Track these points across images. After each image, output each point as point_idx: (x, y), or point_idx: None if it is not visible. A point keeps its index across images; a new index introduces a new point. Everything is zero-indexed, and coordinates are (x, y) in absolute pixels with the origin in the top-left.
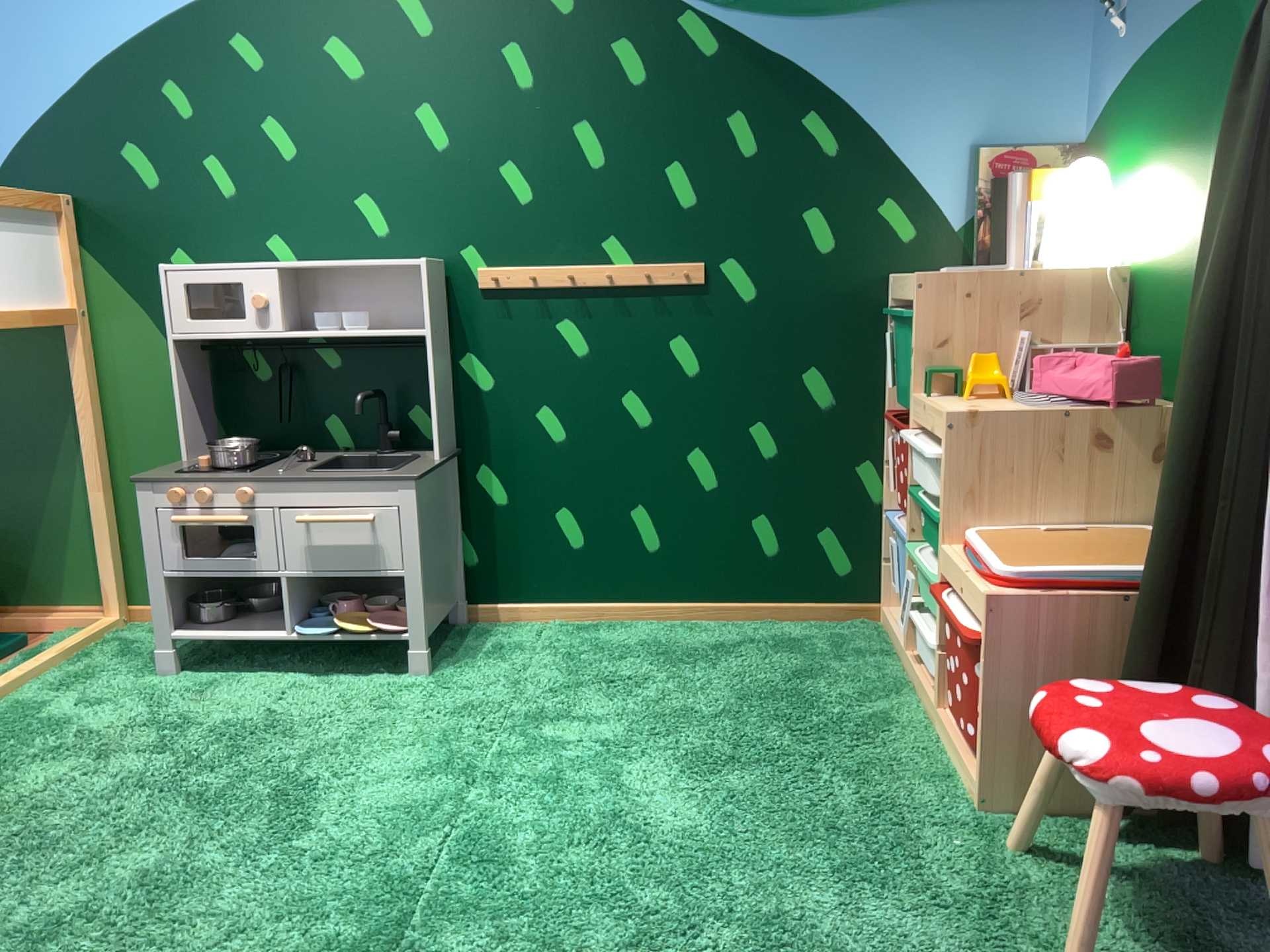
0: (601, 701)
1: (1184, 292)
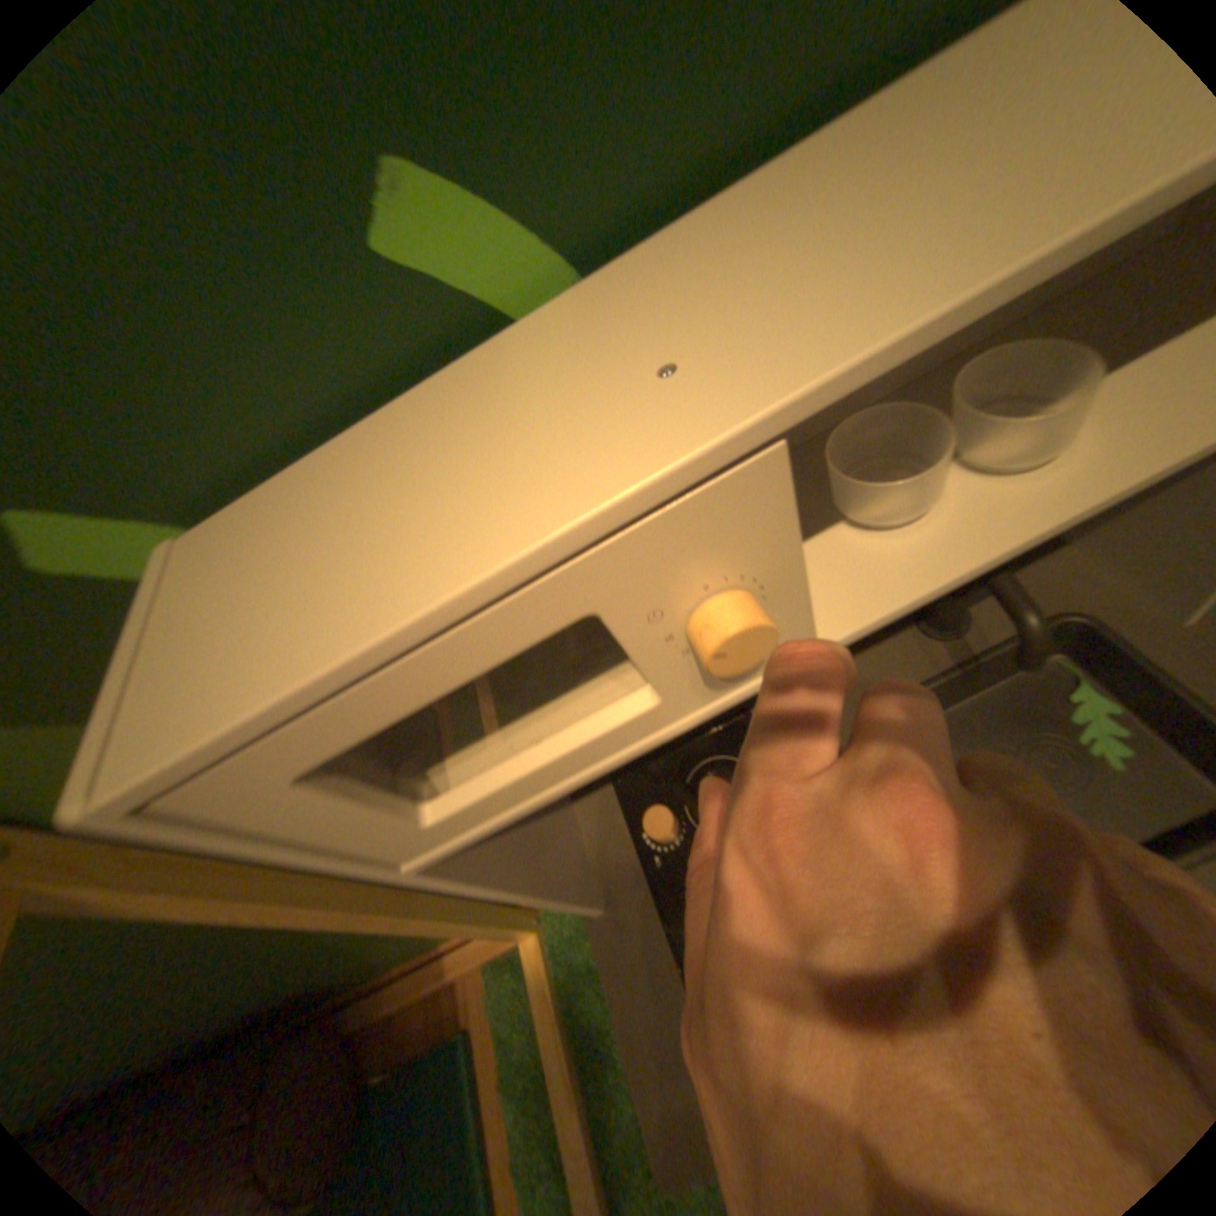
0: None
1: None
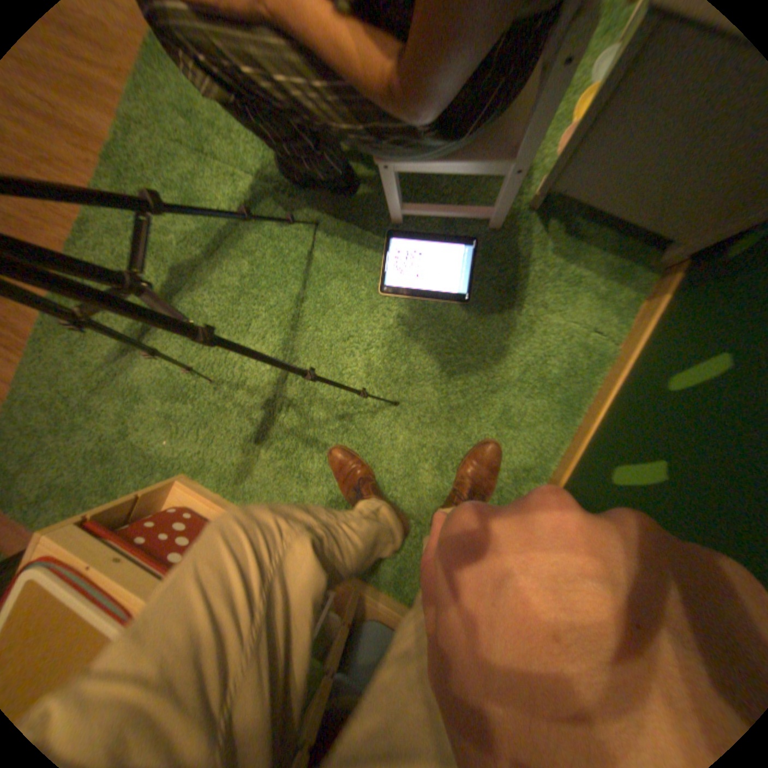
0: (409, 333)
1: None
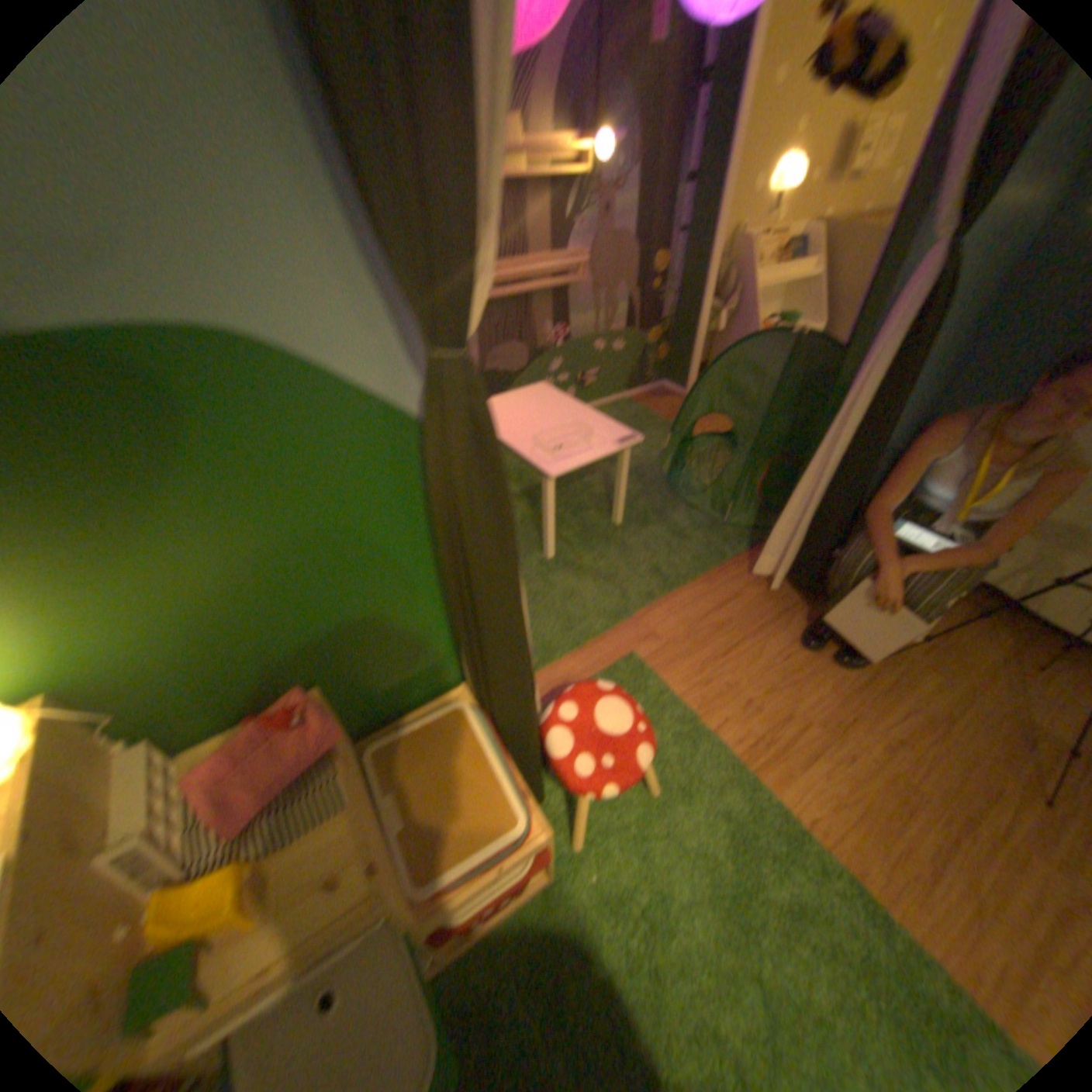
0: None
1: (220, 638)
